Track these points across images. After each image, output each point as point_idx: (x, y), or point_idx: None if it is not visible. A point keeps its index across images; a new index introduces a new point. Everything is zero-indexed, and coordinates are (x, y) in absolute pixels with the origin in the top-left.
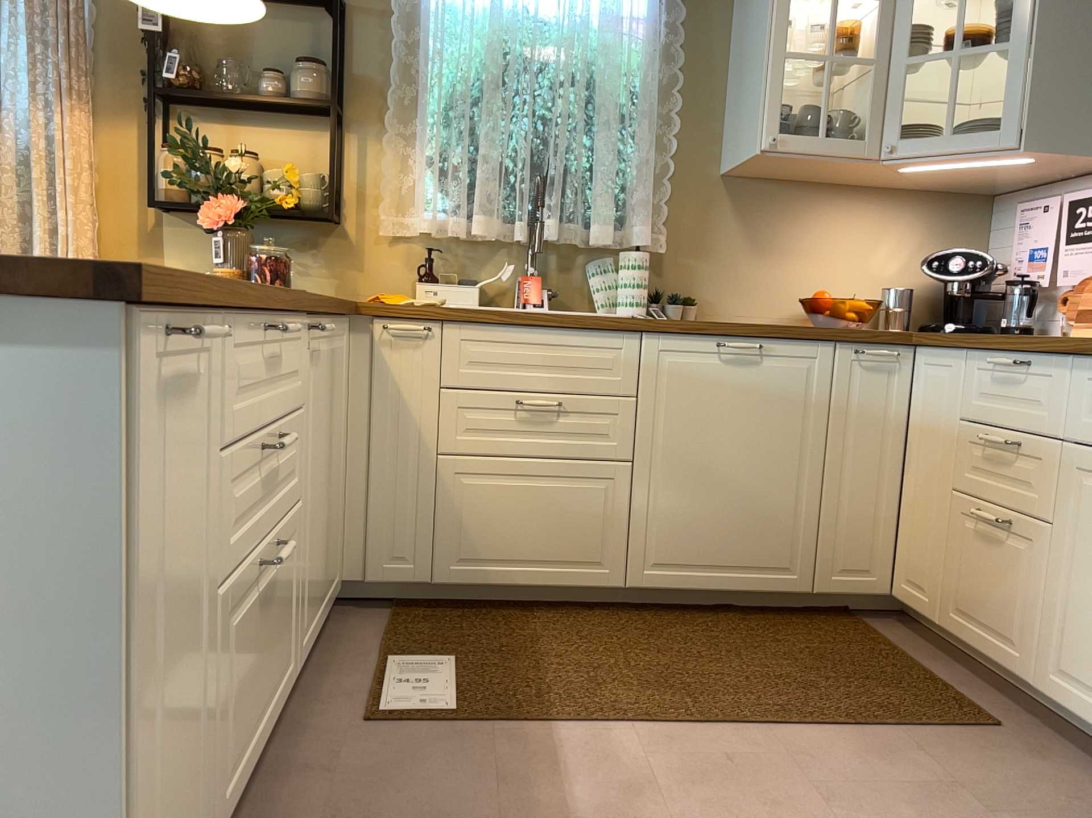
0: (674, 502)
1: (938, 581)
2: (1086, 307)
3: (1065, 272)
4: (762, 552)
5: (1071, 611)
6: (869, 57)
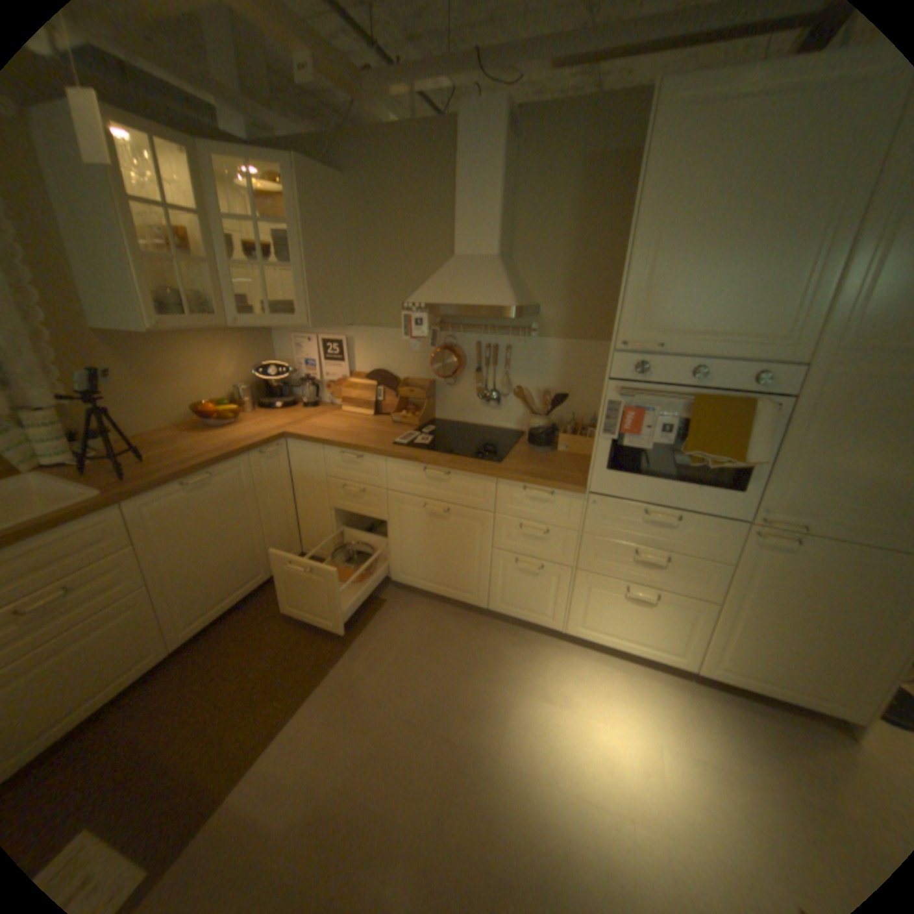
0: (184, 589)
1: (330, 545)
2: (345, 396)
3: (326, 374)
4: (242, 578)
5: (403, 552)
6: (194, 251)
